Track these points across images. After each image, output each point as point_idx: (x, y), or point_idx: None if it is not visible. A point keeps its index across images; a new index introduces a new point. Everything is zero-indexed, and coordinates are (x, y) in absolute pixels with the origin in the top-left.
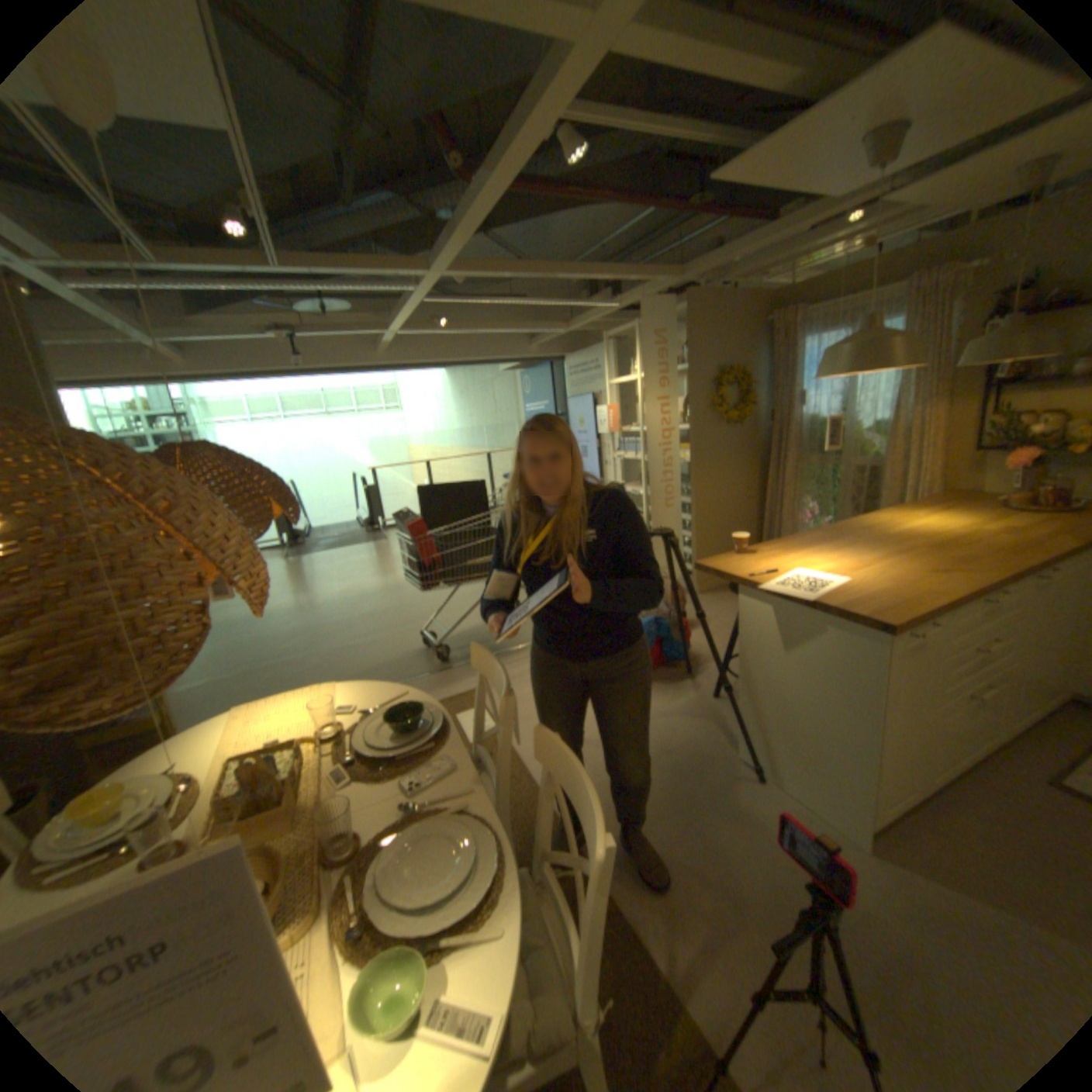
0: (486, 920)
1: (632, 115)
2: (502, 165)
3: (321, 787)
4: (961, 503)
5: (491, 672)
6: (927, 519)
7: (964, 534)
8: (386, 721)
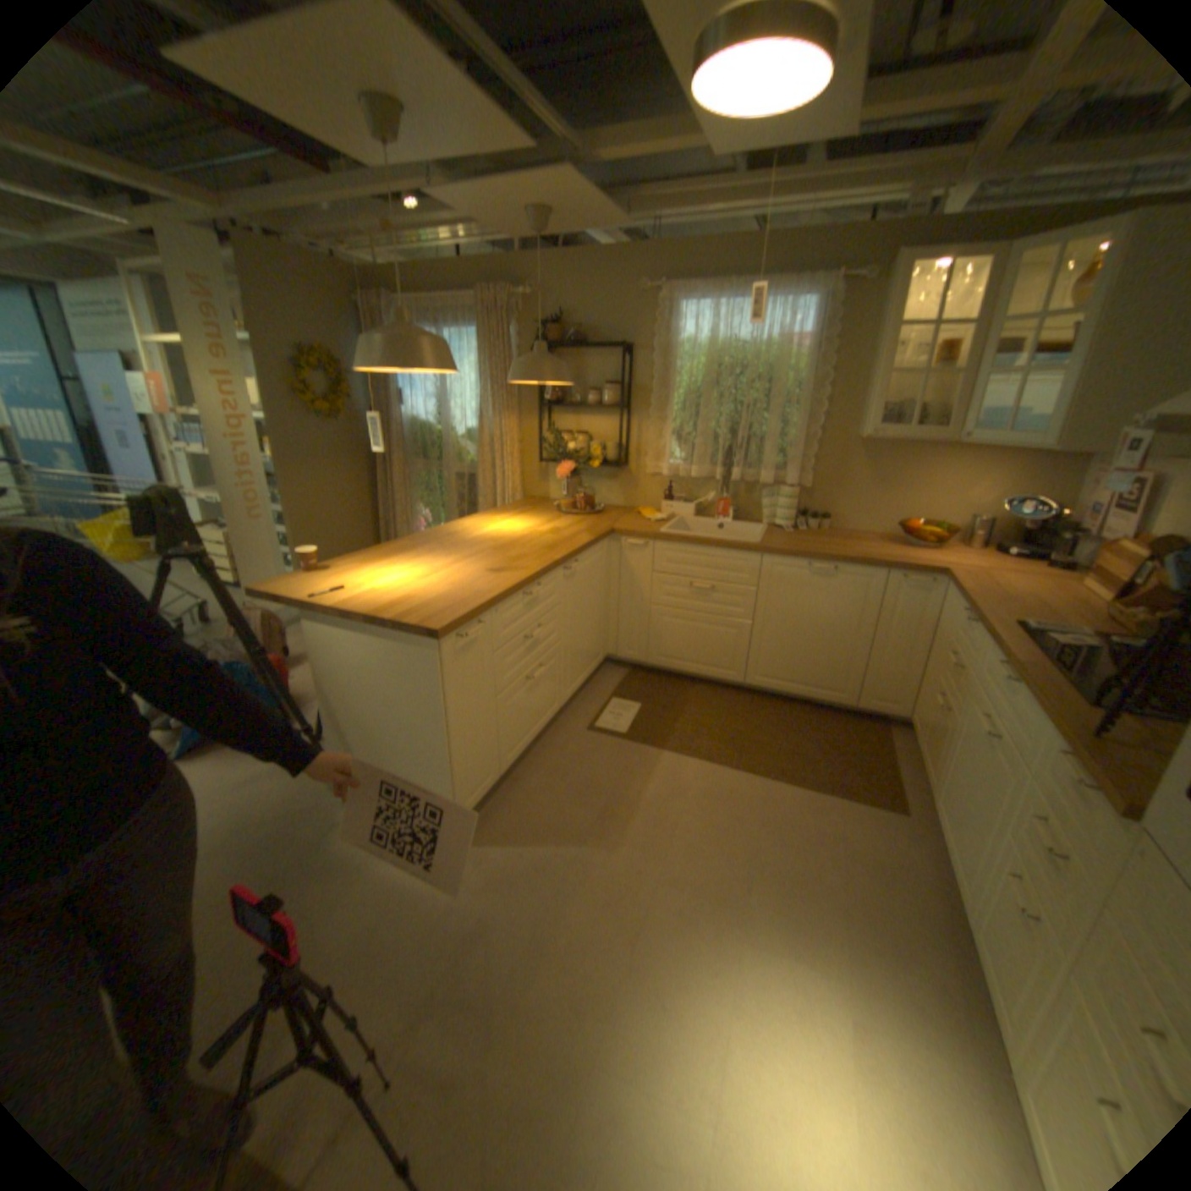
0: None
1: None
2: None
3: None
4: (531, 510)
5: None
6: (502, 525)
7: (522, 537)
8: None
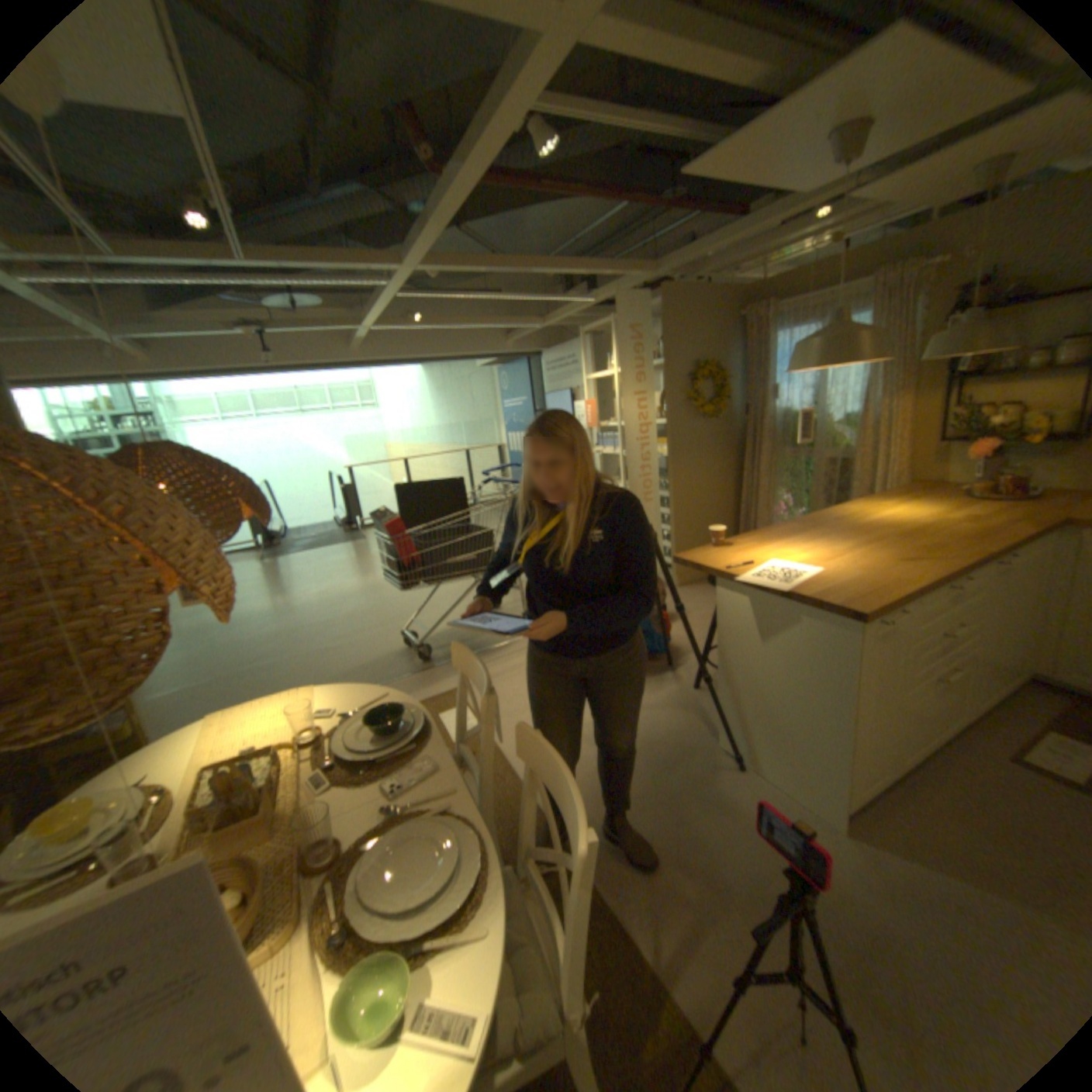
0: (469, 921)
1: (602, 109)
2: (472, 157)
3: (299, 794)
4: (927, 493)
5: (471, 671)
6: (895, 509)
7: (929, 523)
8: (365, 724)
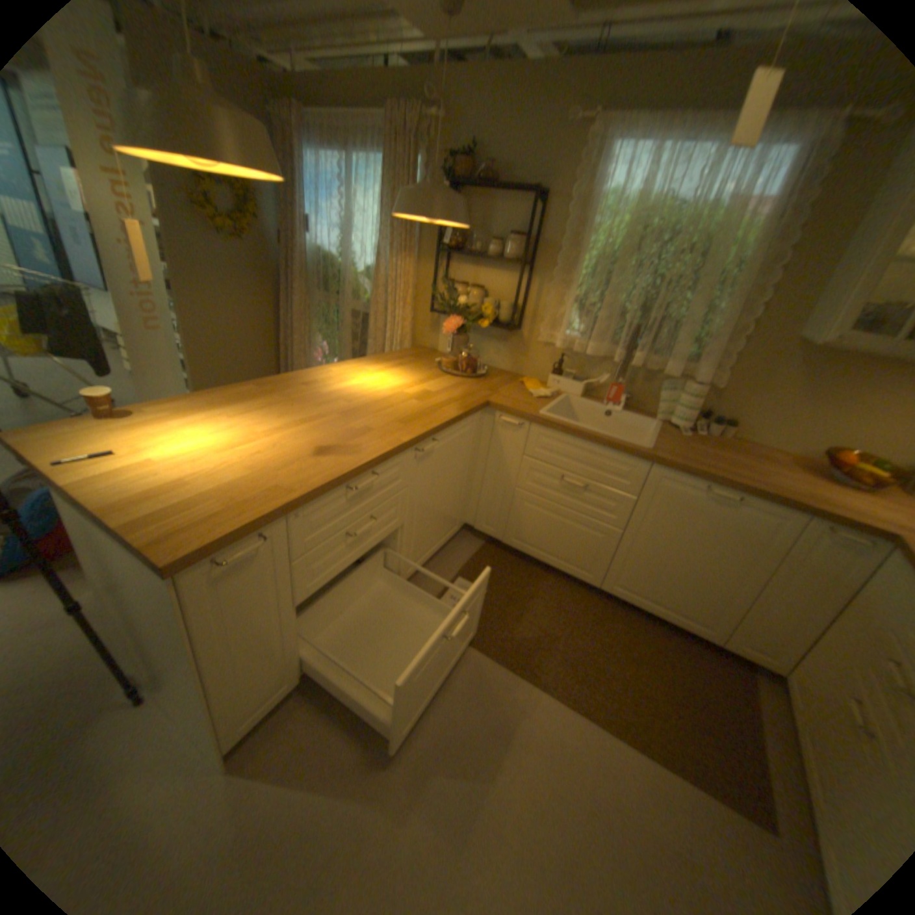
0: None
1: None
2: None
3: None
4: (413, 362)
5: None
6: (372, 377)
7: (384, 398)
8: None
